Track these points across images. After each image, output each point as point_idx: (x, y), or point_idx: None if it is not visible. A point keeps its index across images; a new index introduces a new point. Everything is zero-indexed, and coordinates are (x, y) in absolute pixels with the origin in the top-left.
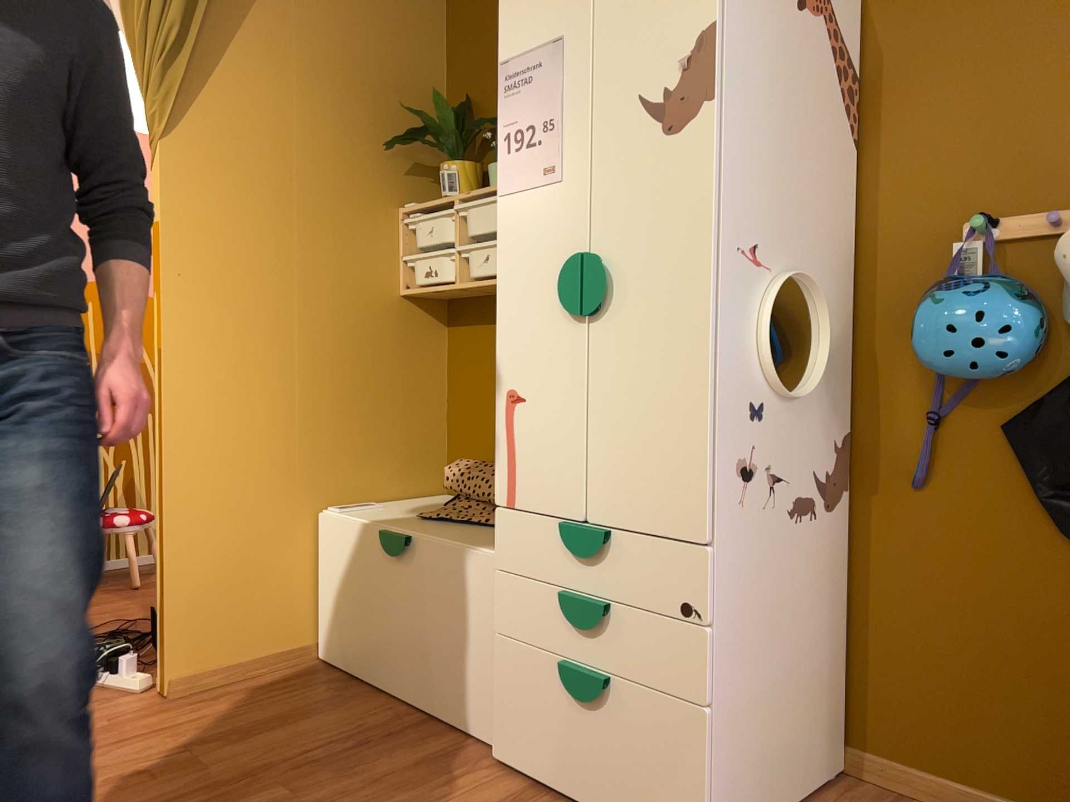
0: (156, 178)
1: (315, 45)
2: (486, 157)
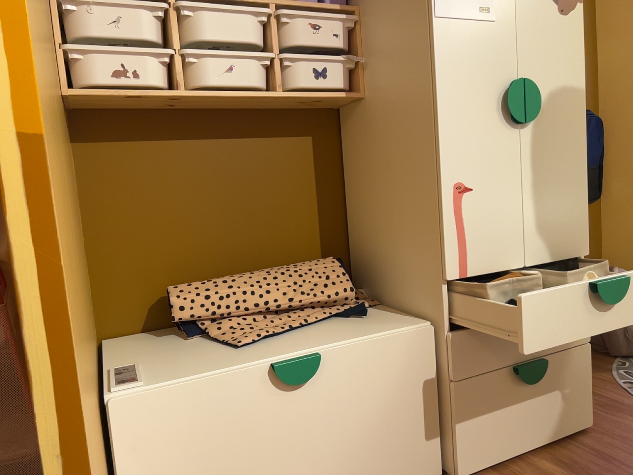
0: None
1: None
2: None
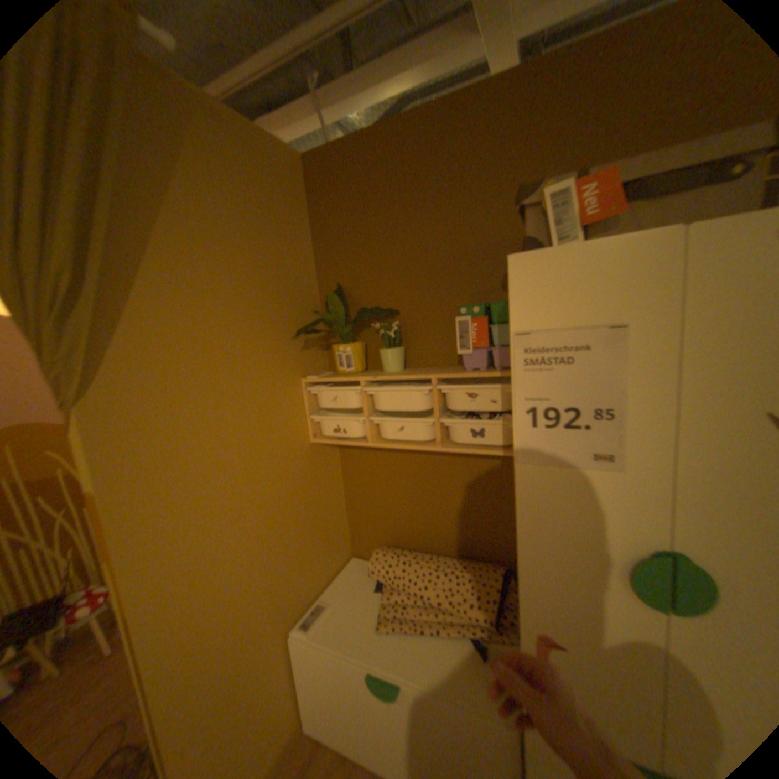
0: (75, 442)
1: (219, 257)
2: (362, 332)
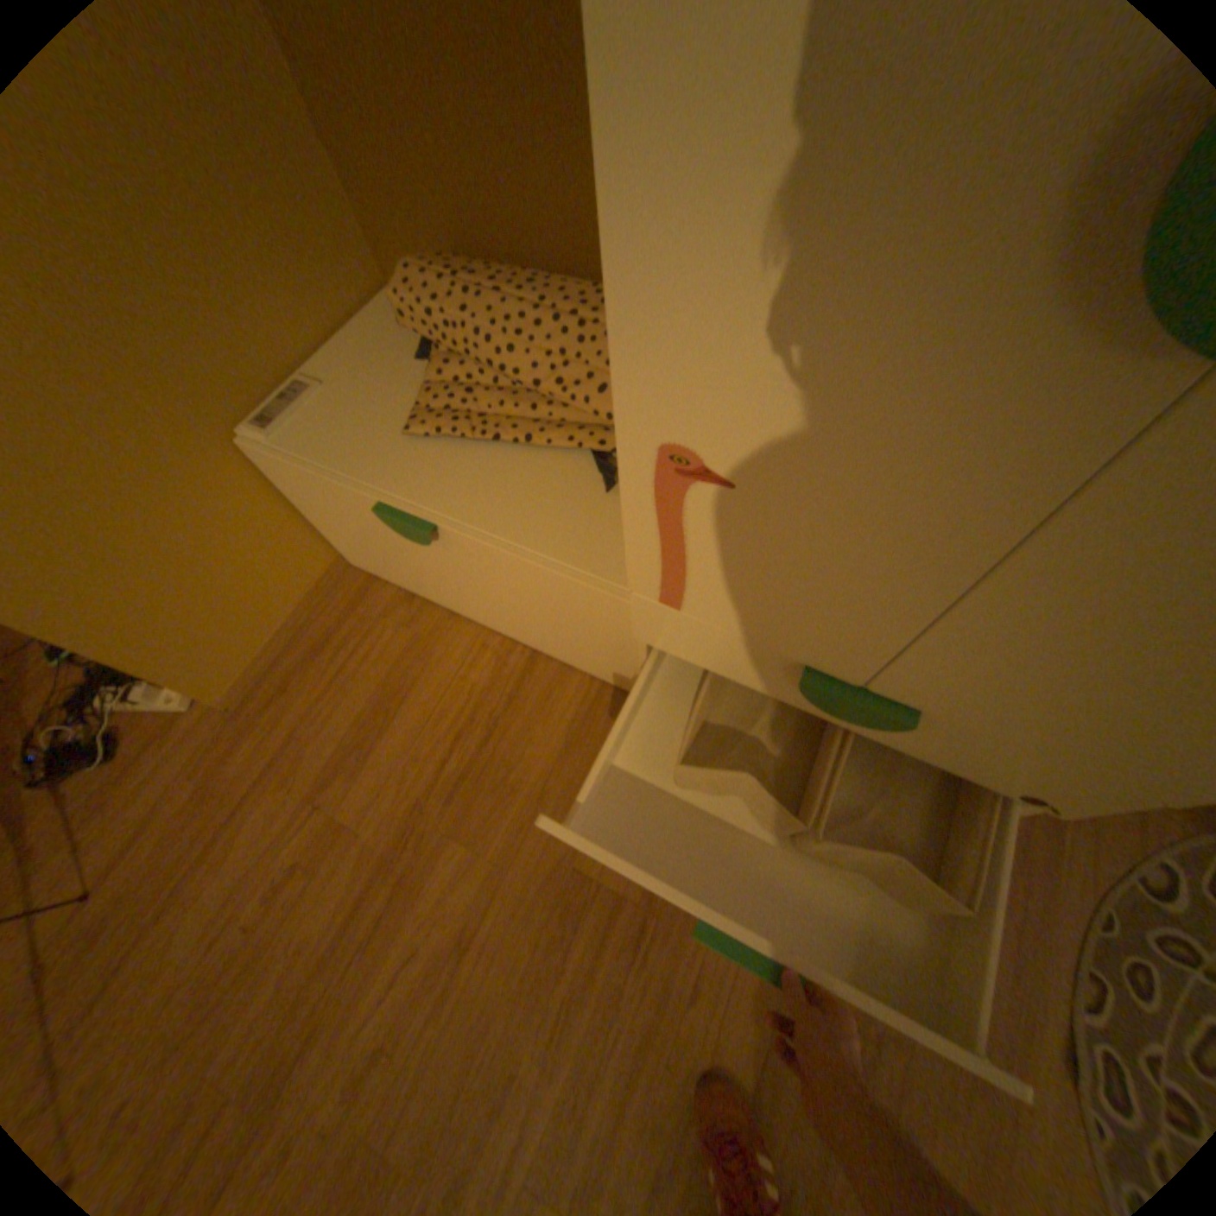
0: None
1: None
2: None
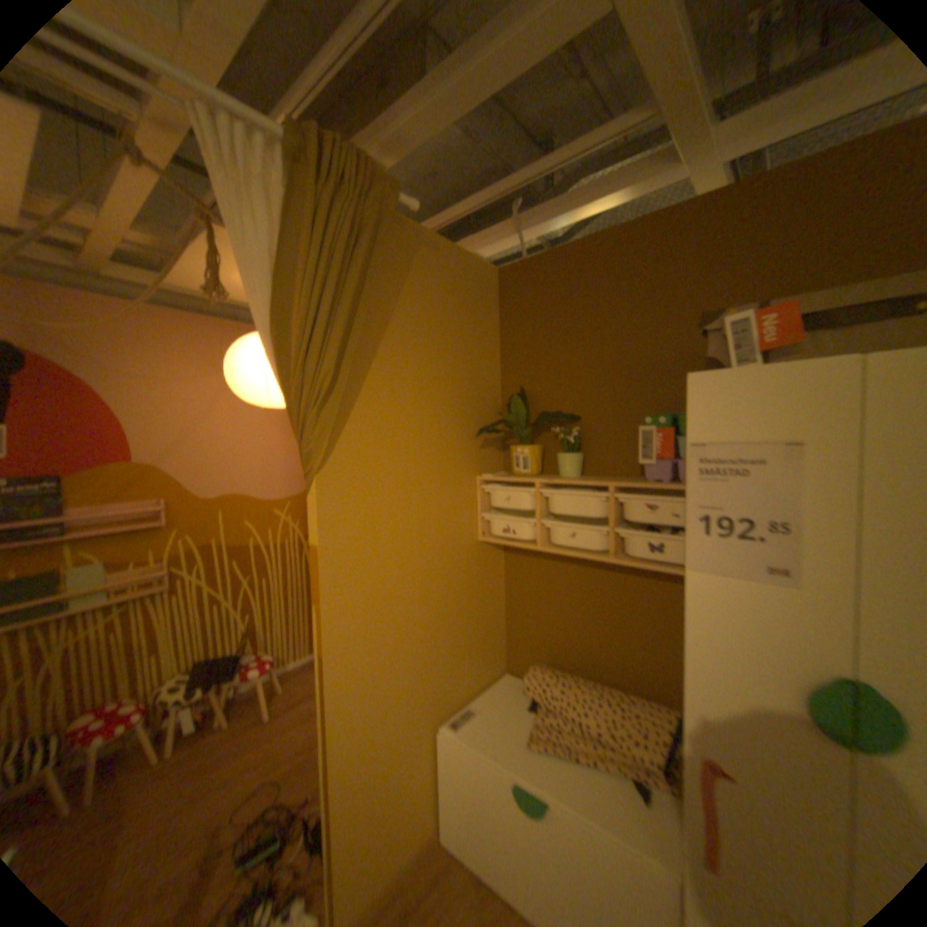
0: (309, 503)
1: (422, 363)
2: (540, 435)
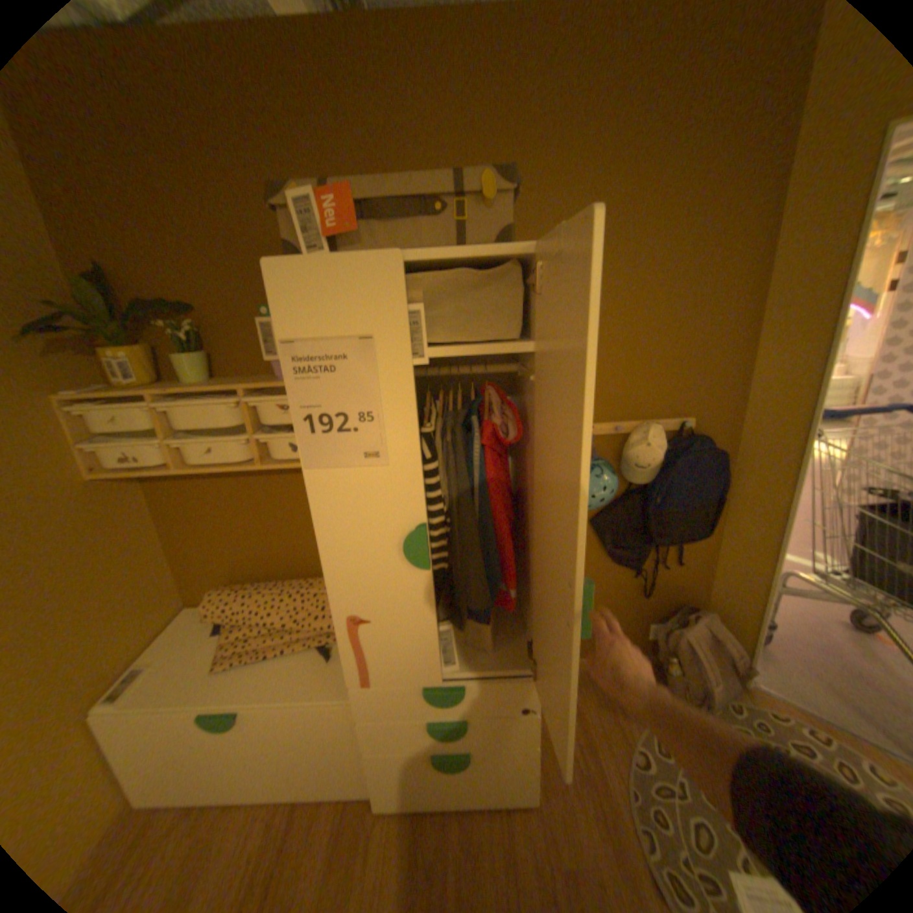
0: None
1: None
2: (145, 331)
